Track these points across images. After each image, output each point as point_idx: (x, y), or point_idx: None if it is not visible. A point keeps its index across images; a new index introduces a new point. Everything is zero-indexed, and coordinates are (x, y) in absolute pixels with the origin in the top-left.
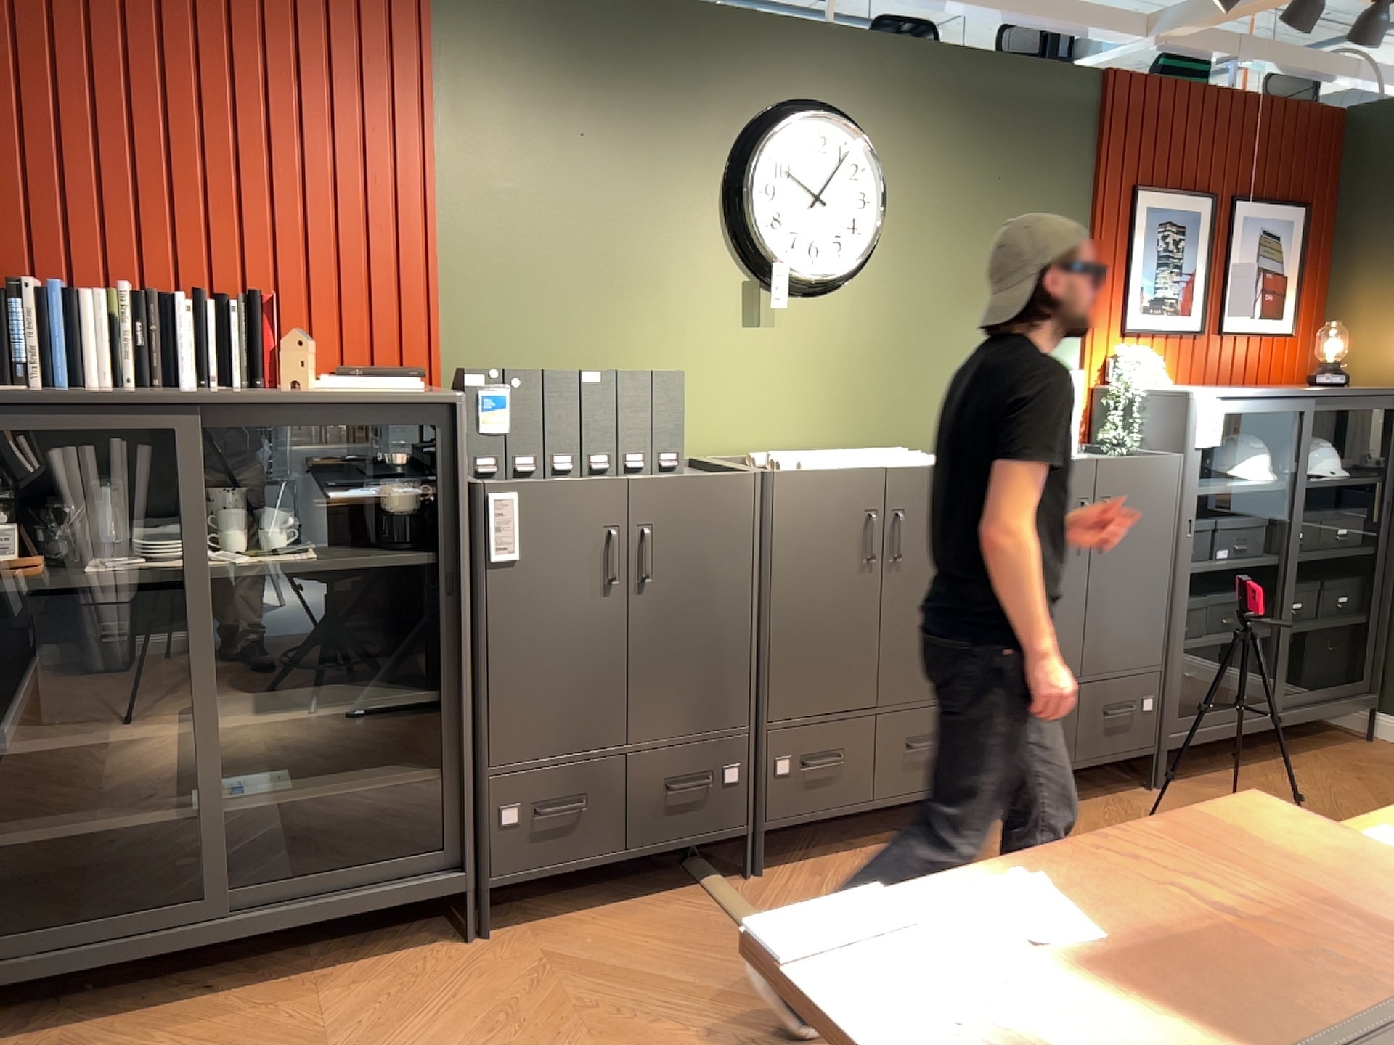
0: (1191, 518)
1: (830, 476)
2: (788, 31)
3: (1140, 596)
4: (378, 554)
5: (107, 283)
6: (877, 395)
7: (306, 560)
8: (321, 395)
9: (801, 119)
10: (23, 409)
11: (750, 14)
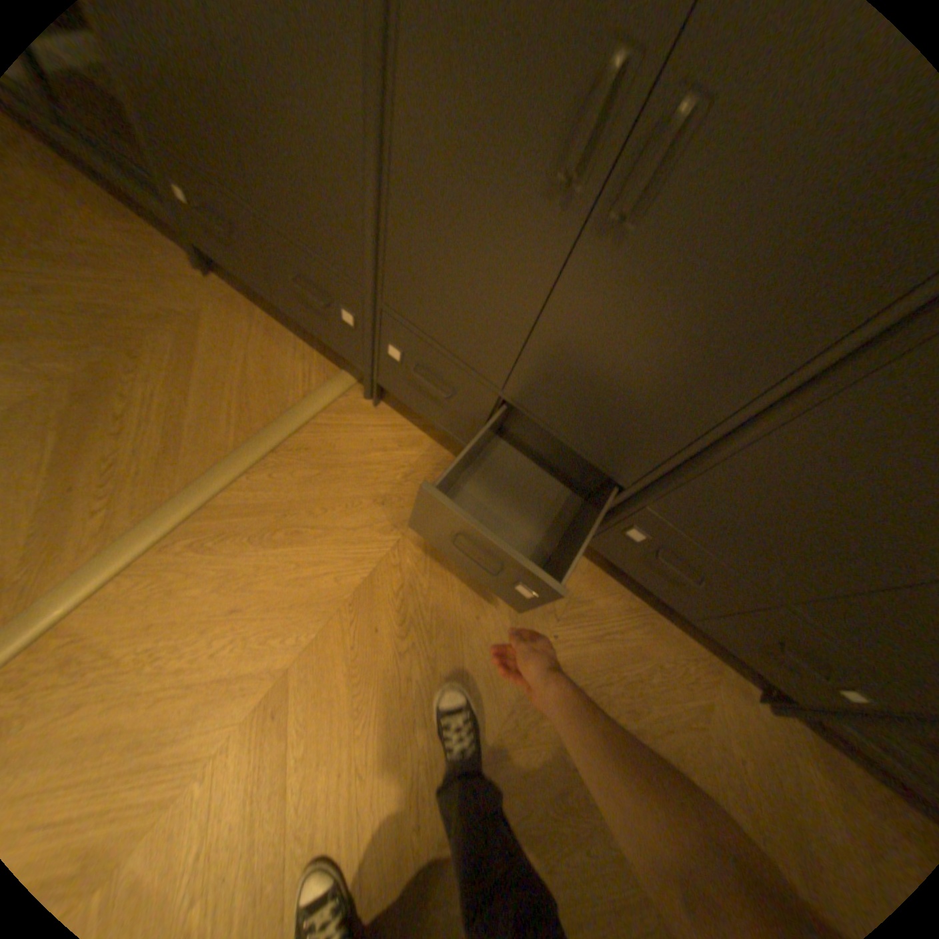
0: None
1: None
2: None
3: None
4: None
5: None
6: None
7: None
8: None
9: None
10: None
11: None
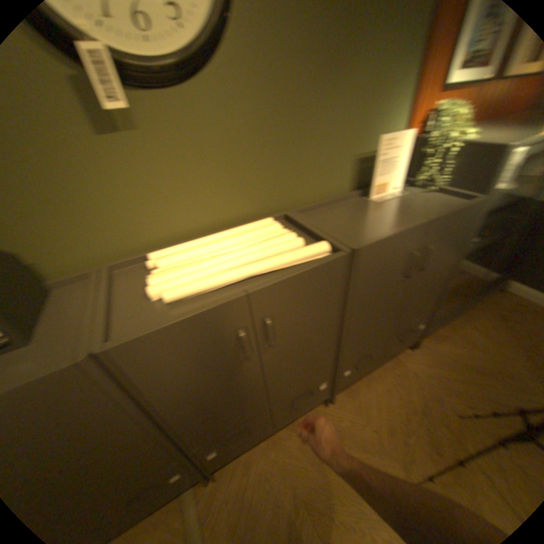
0: (475, 234)
1: (184, 324)
2: None
3: (433, 287)
4: None
5: None
6: (259, 174)
7: None
8: None
9: None
10: None
11: None
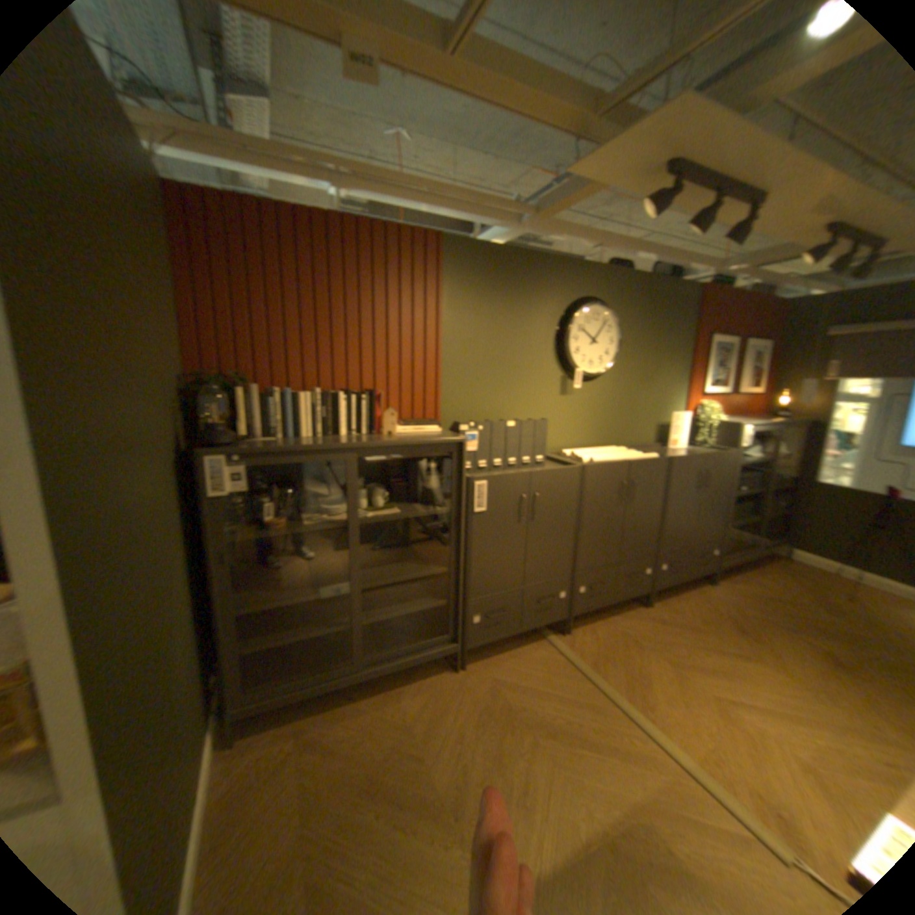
0: (738, 476)
1: (609, 466)
2: (585, 265)
3: (718, 509)
4: (425, 508)
5: (301, 384)
6: (609, 423)
7: (391, 509)
8: (409, 440)
9: (590, 305)
10: (280, 453)
11: (570, 258)
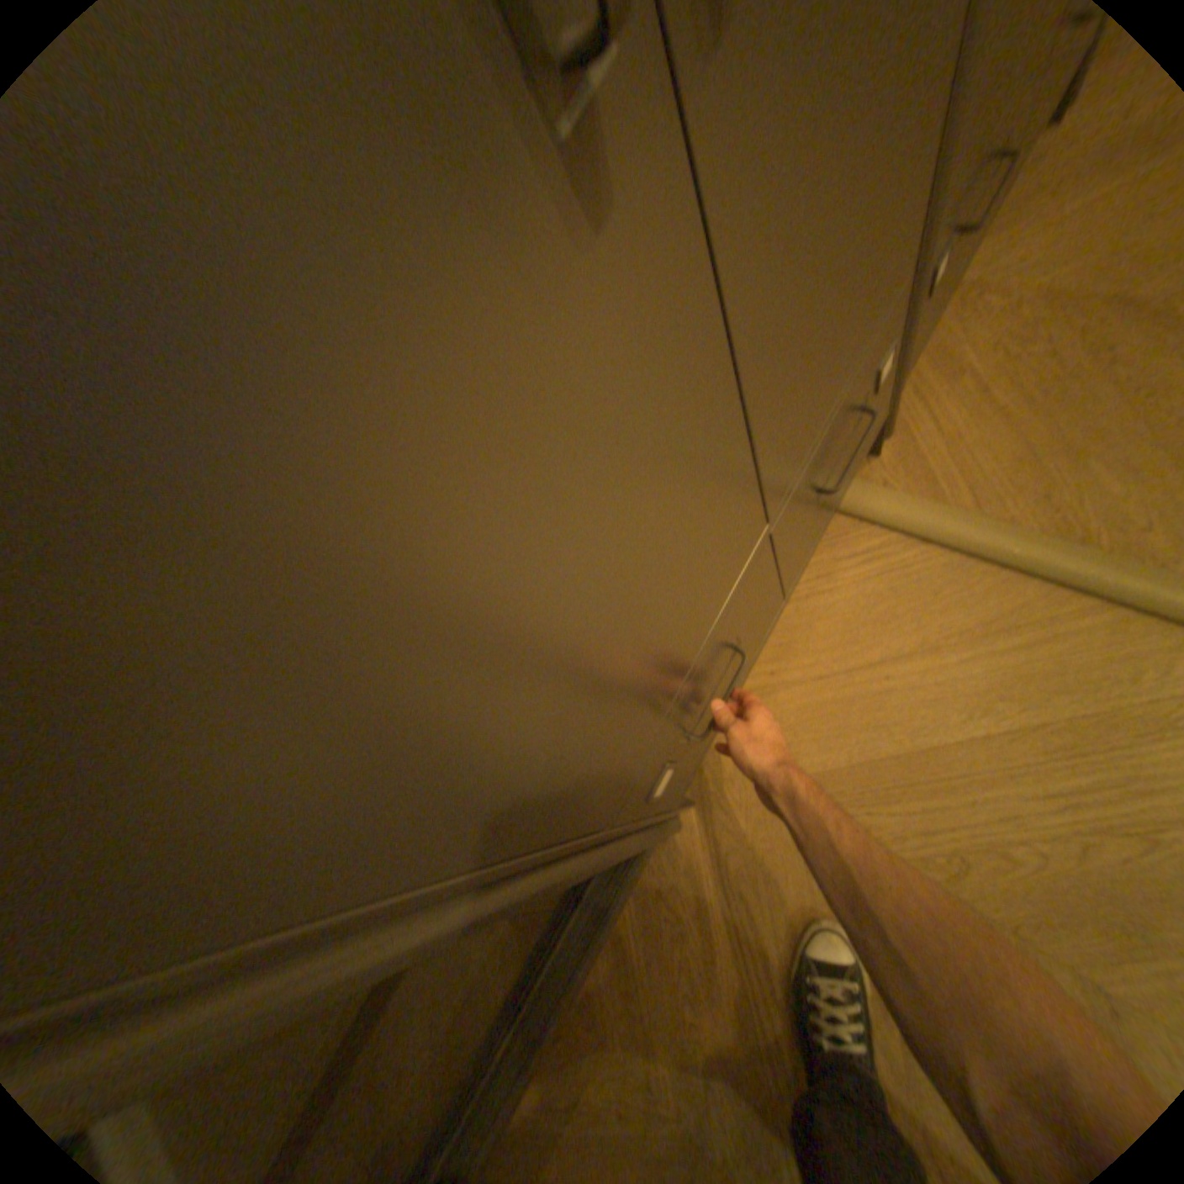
0: None
1: None
2: None
3: None
4: None
5: None
6: None
7: None
8: None
9: None
10: None
11: None
